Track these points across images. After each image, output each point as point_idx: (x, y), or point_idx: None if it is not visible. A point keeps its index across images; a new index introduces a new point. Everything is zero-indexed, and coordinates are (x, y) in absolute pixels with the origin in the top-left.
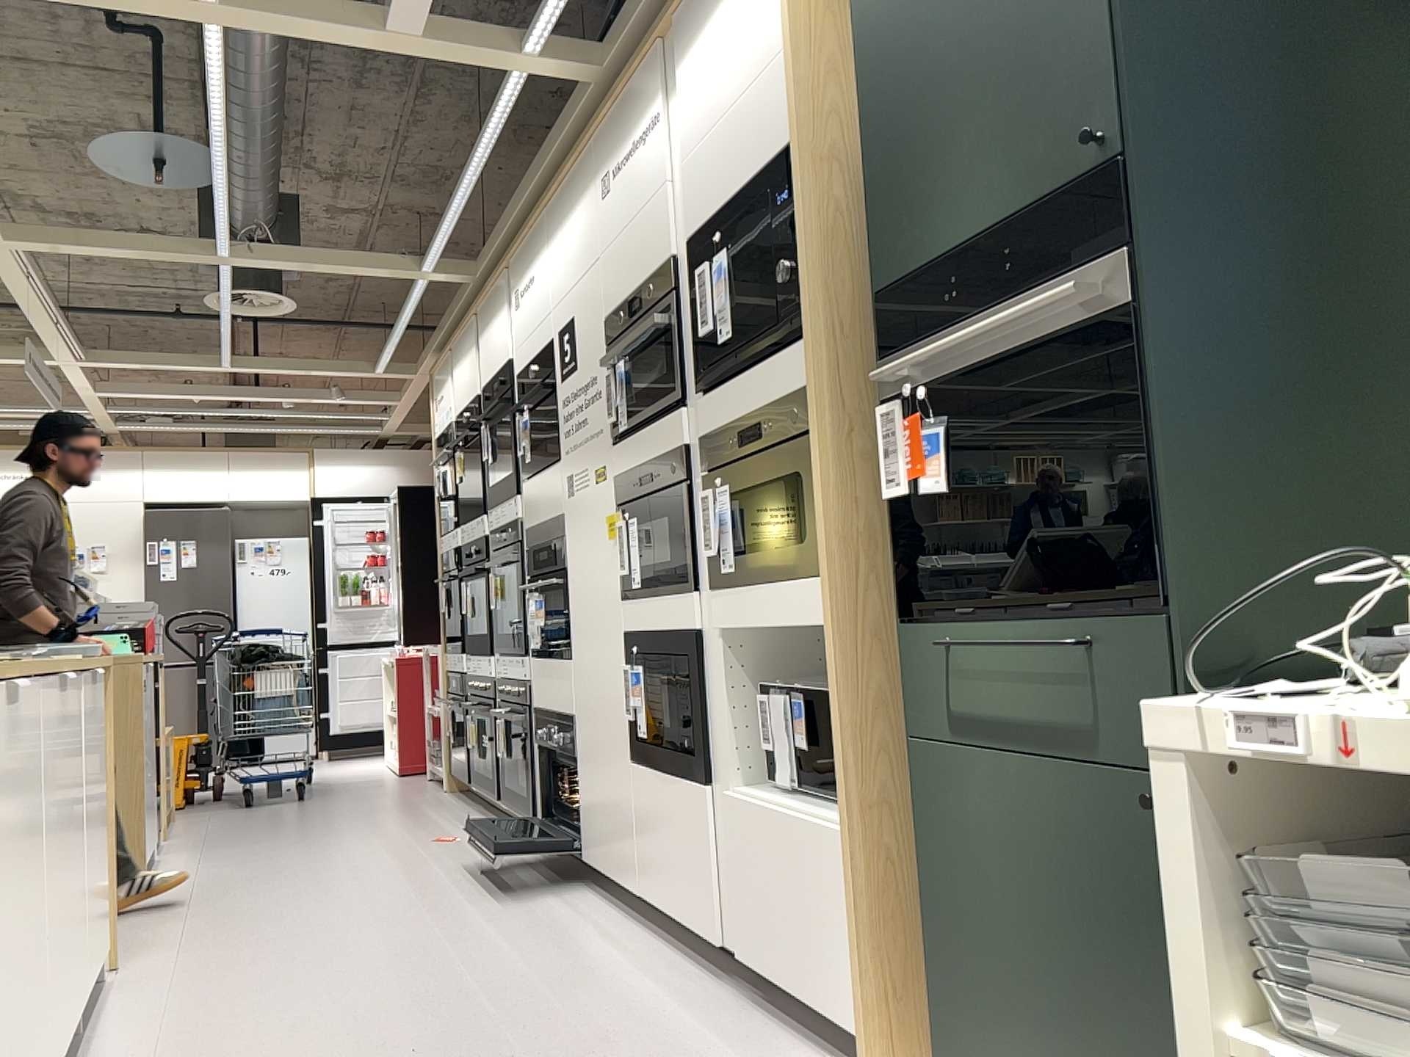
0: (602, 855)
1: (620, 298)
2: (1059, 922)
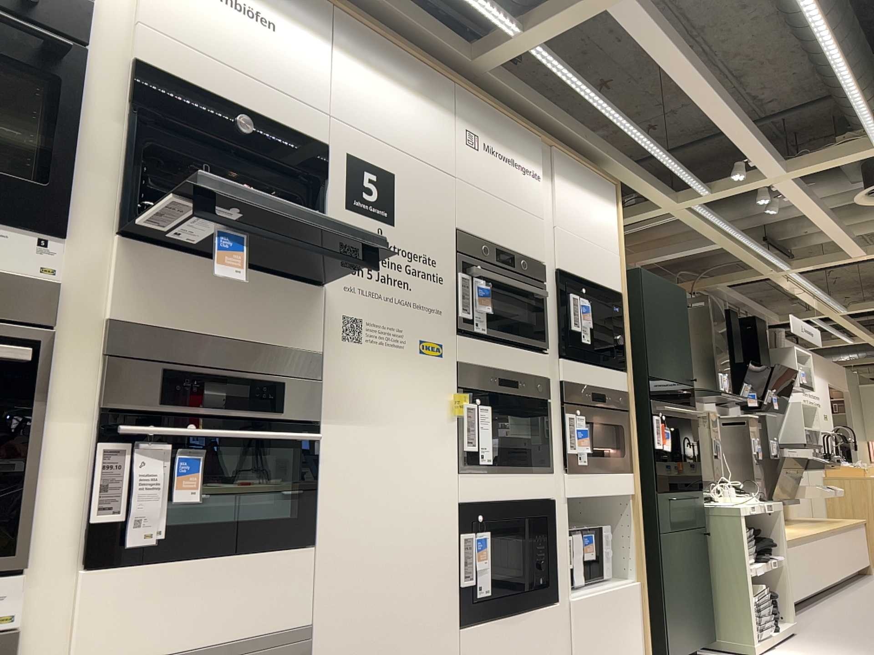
0: None
1: (482, 233)
2: (687, 575)
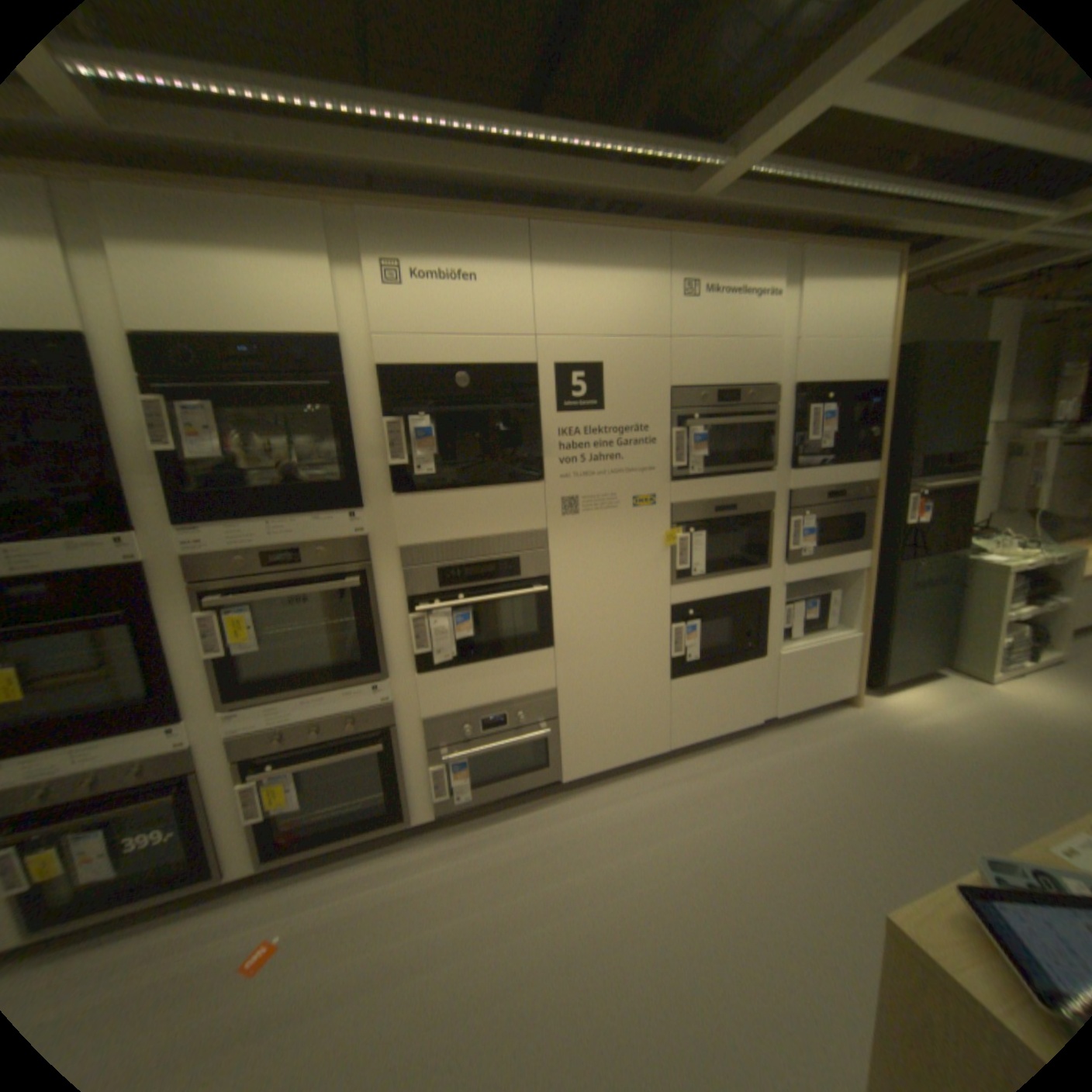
0: (606, 759)
1: (701, 382)
2: (929, 622)
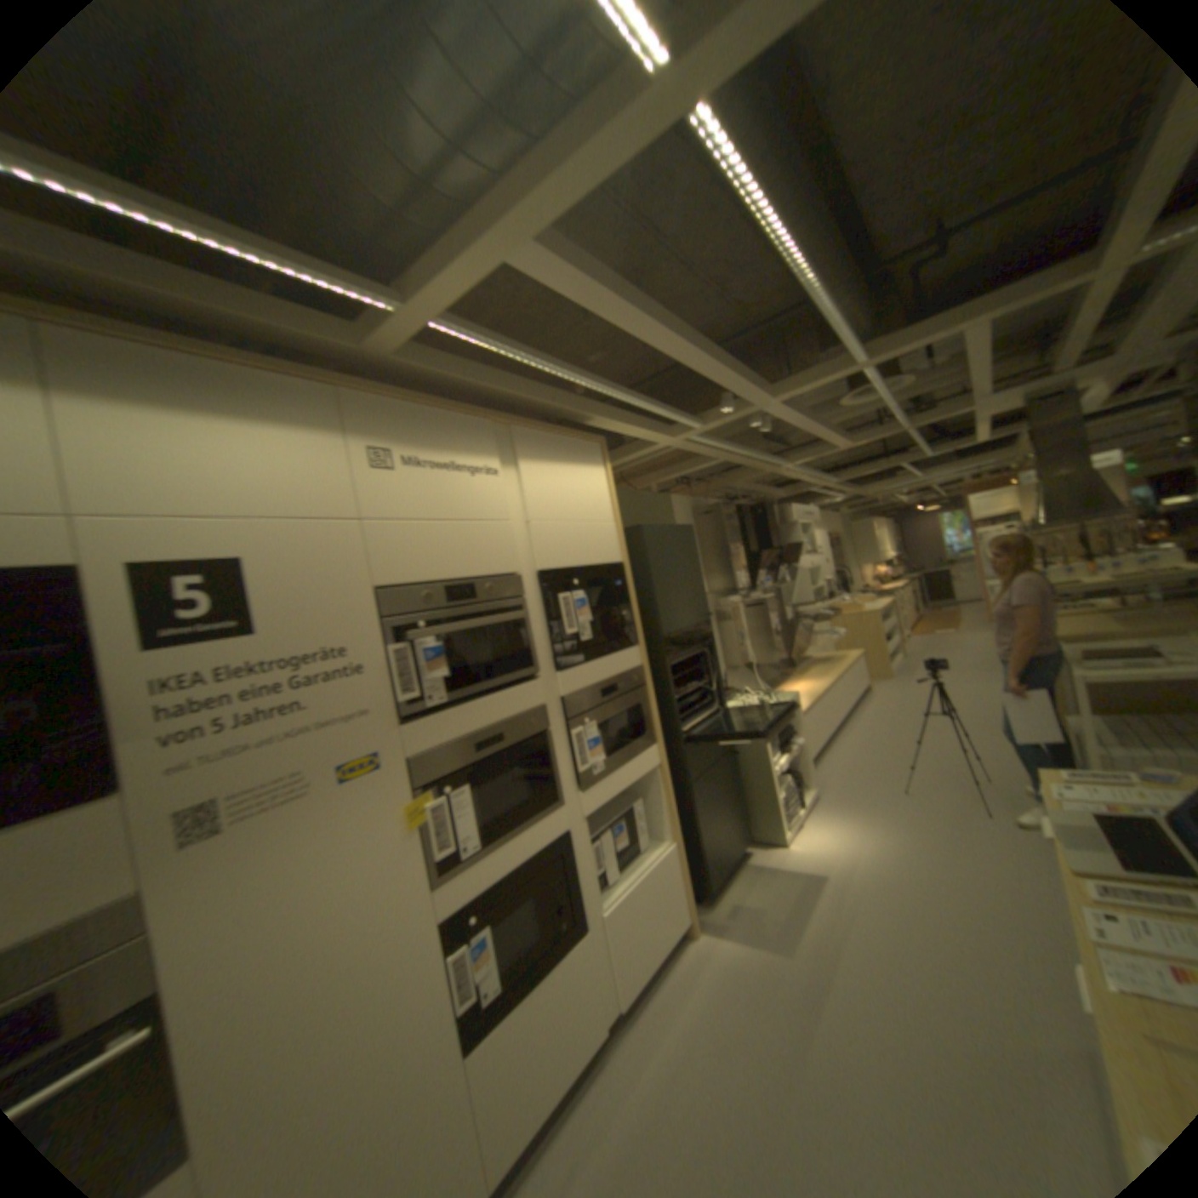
0: None
1: (421, 577)
2: (723, 803)
